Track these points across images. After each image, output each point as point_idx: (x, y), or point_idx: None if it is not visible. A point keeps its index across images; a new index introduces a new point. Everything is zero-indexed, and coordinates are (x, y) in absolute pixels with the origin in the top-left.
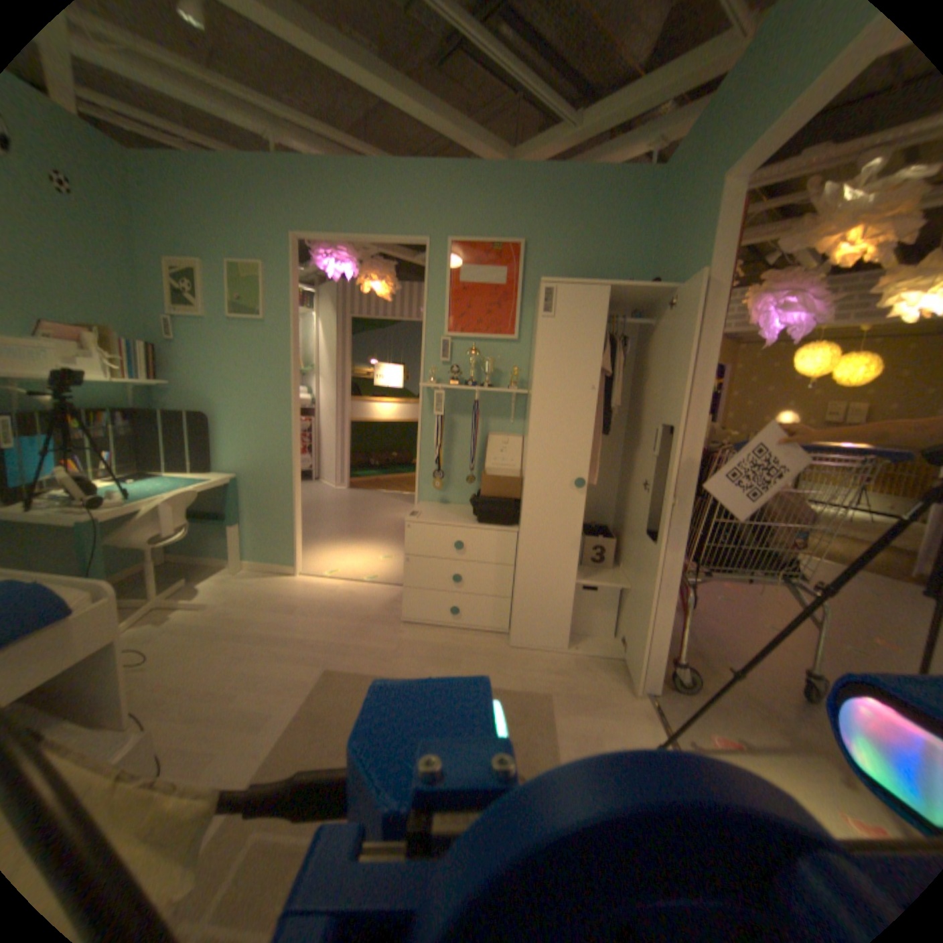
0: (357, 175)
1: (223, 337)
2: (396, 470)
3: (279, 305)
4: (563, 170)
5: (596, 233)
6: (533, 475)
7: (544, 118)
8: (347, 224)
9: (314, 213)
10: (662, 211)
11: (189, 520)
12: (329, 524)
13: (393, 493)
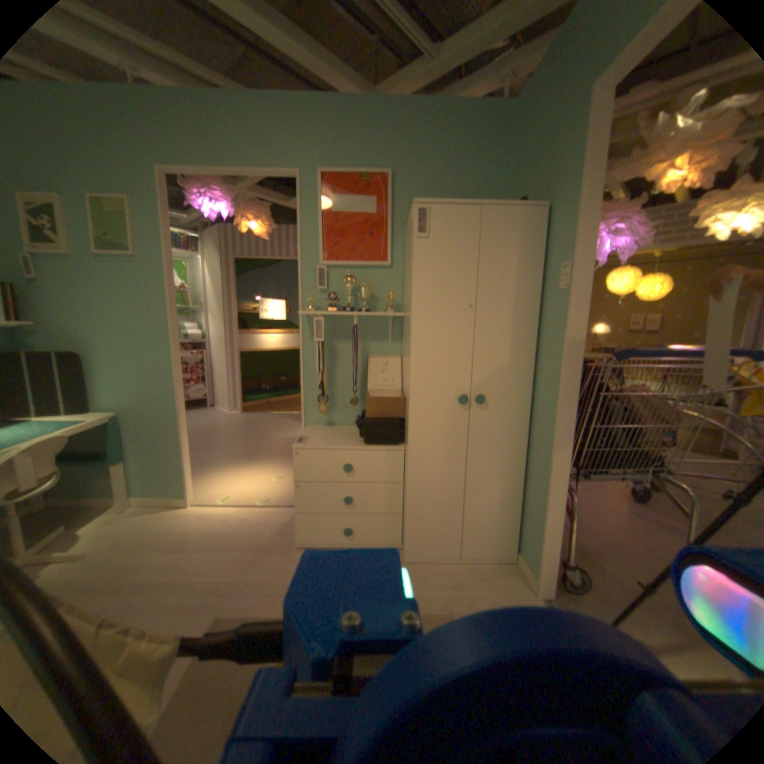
0: (222, 106)
1: (92, 273)
2: (286, 391)
3: (150, 239)
4: (424, 102)
5: (458, 162)
6: (418, 394)
7: (400, 65)
8: (215, 156)
9: (180, 145)
10: (517, 141)
11: (70, 462)
12: (223, 448)
13: (284, 413)
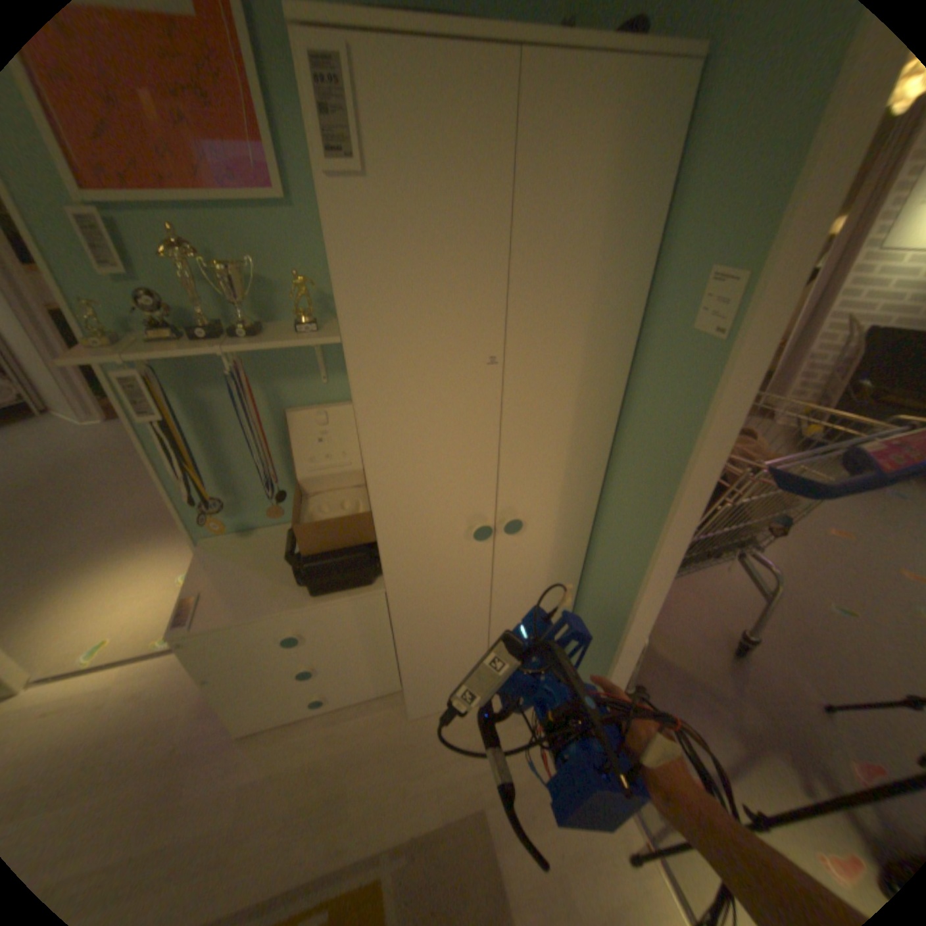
0: None
1: None
2: None
3: None
4: None
5: None
6: (398, 539)
7: None
8: None
9: None
10: None
11: None
12: (79, 519)
13: None
